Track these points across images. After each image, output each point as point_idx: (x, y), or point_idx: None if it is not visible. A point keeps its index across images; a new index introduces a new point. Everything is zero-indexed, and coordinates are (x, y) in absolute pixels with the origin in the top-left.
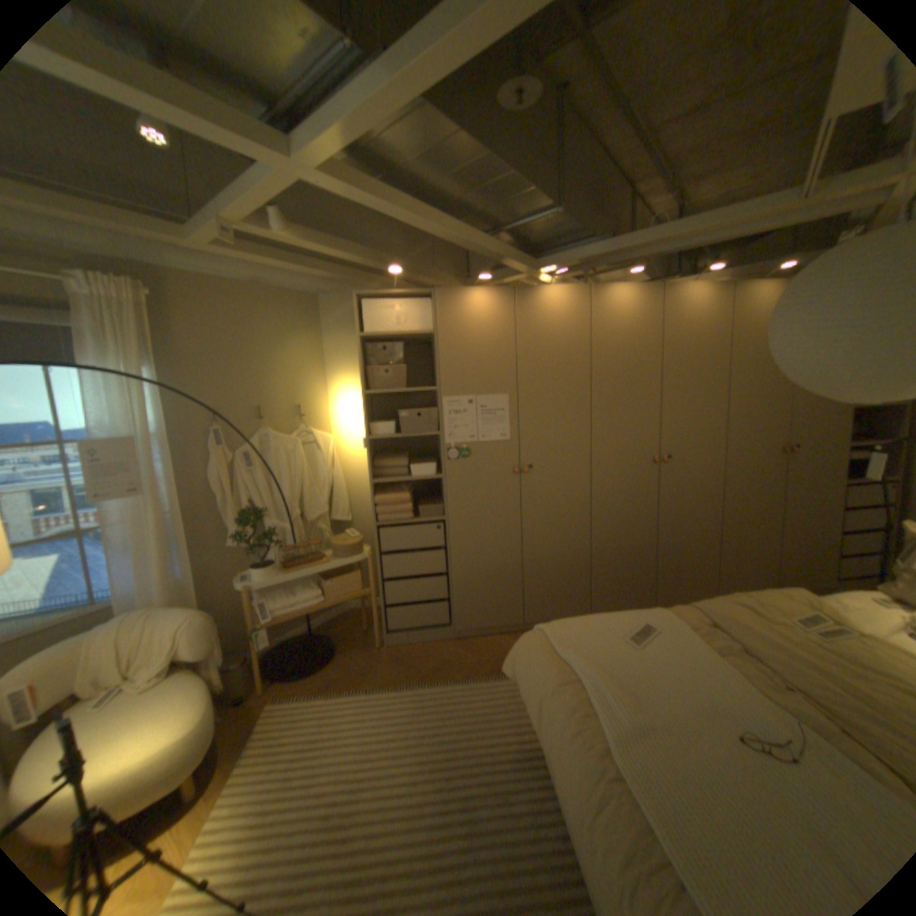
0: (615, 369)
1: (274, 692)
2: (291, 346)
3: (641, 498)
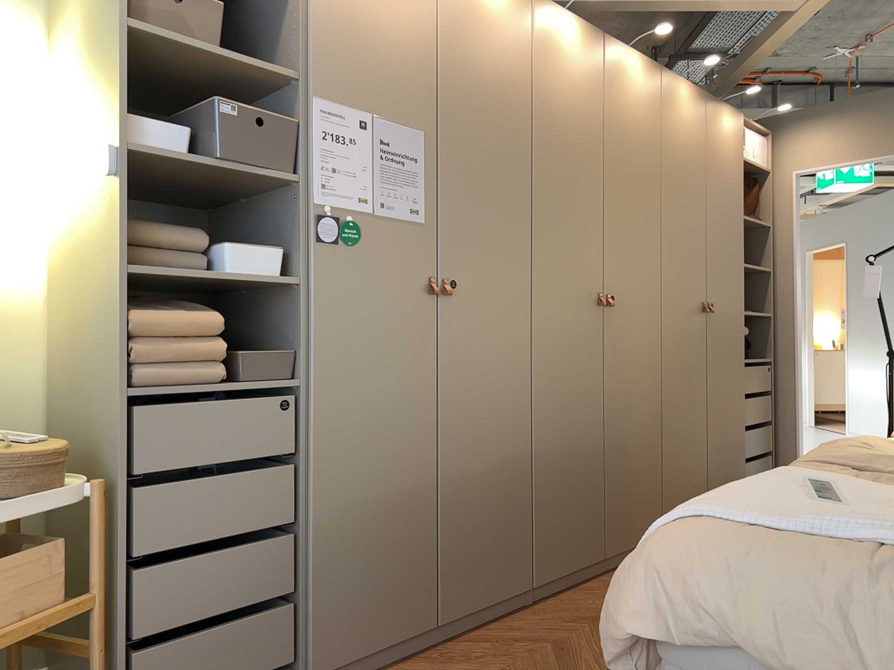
0: (559, 139)
1: None
2: None
3: (588, 361)
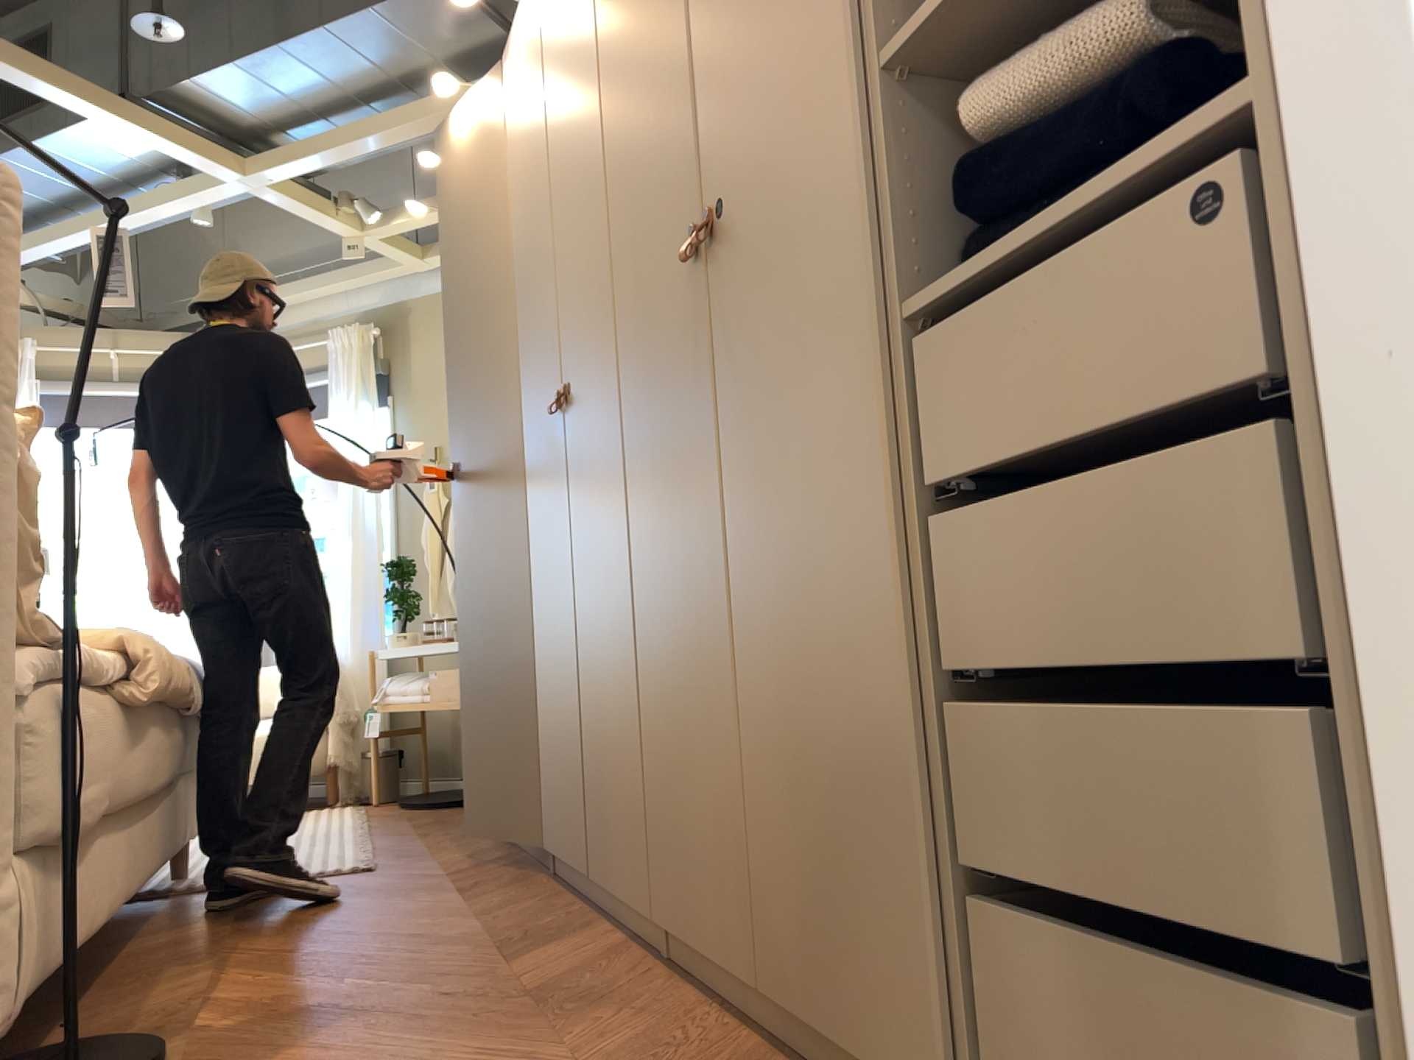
0: (528, 216)
1: (393, 801)
2: None
3: (561, 514)
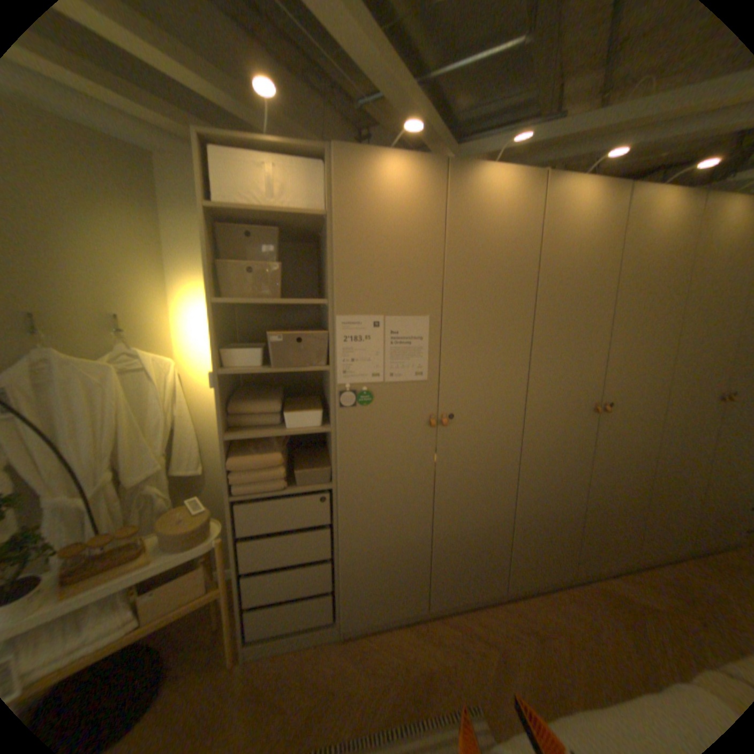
0: (565, 291)
1: None
2: (101, 221)
3: (576, 455)
